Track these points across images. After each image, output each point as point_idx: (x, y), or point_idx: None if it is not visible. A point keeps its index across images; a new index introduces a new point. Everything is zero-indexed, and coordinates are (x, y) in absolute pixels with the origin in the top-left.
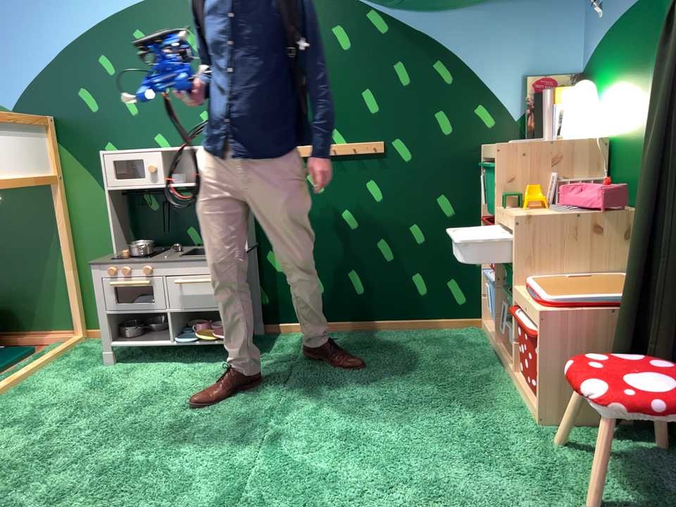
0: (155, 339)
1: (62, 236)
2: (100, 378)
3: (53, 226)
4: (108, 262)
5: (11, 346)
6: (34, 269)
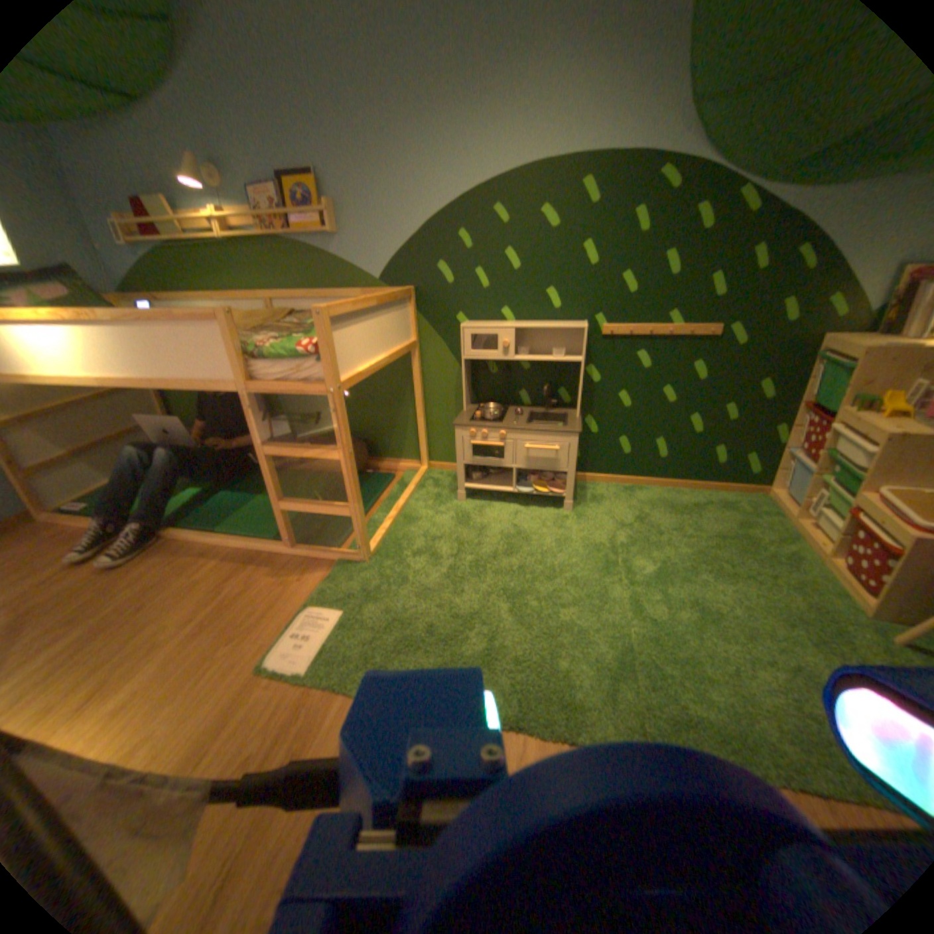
0: (496, 483)
1: (415, 390)
2: (459, 511)
3: (406, 379)
4: (468, 423)
5: (372, 468)
6: (388, 411)
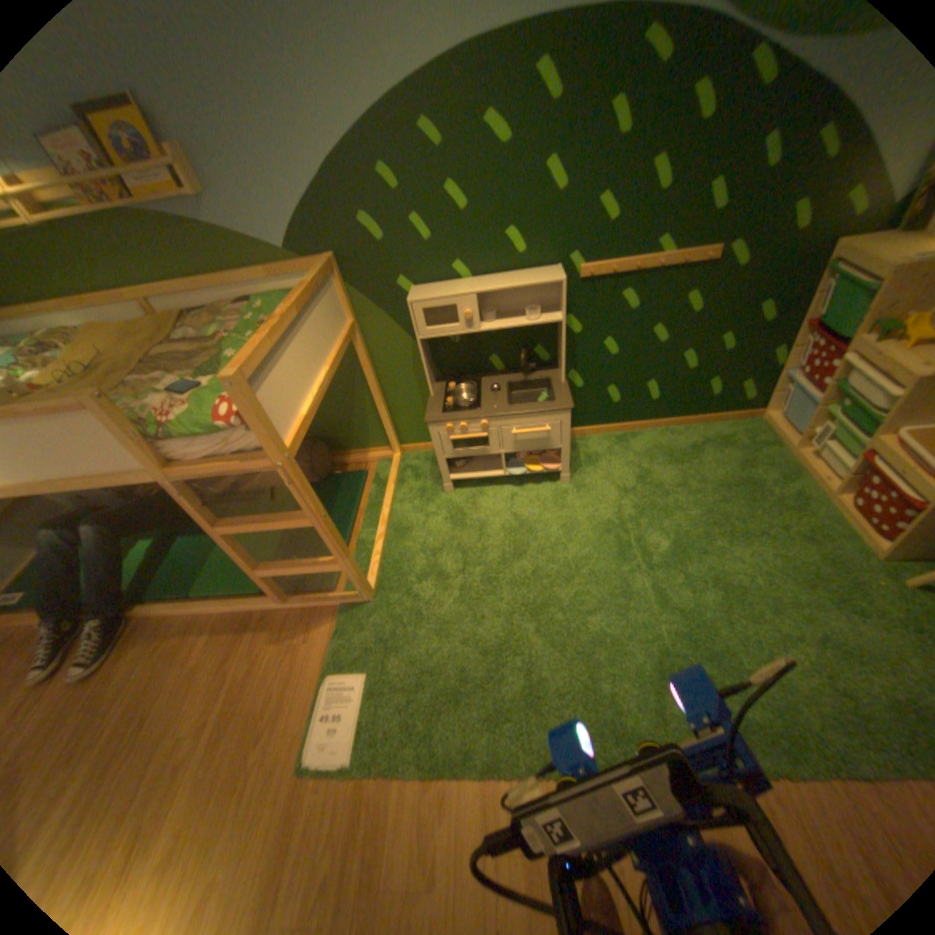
0: (485, 469)
1: (369, 379)
2: (453, 509)
3: (354, 367)
4: (444, 420)
5: (341, 466)
6: (342, 404)
